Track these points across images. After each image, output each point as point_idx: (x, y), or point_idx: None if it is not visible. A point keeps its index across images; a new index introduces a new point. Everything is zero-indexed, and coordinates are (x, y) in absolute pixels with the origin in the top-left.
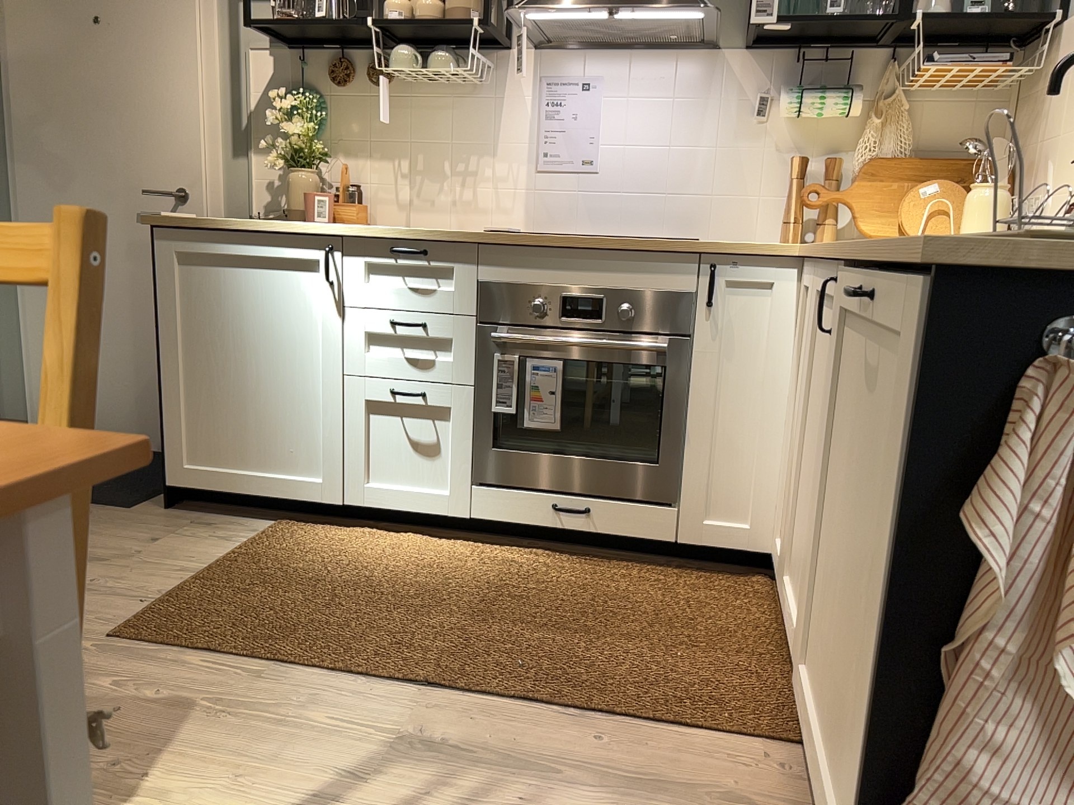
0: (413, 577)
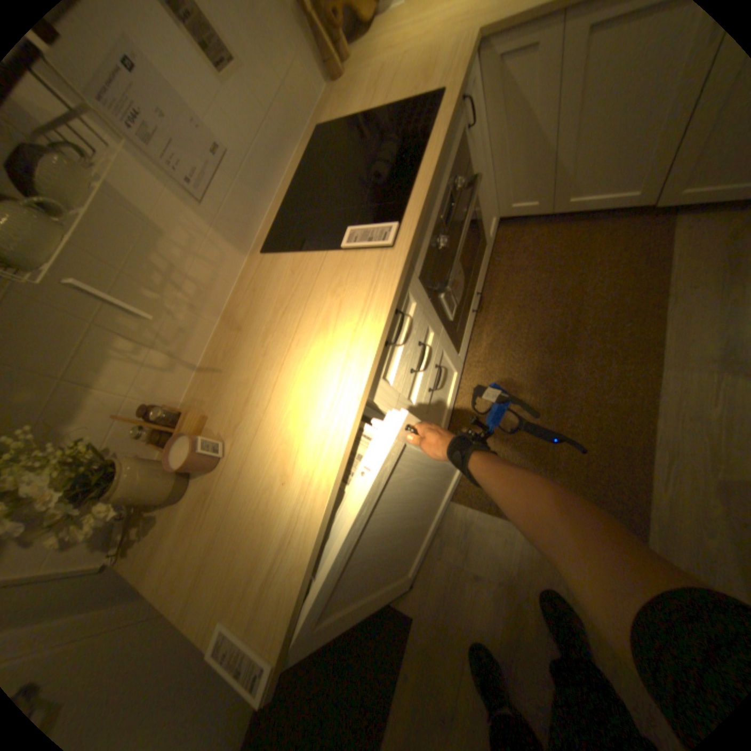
0: (518, 395)
